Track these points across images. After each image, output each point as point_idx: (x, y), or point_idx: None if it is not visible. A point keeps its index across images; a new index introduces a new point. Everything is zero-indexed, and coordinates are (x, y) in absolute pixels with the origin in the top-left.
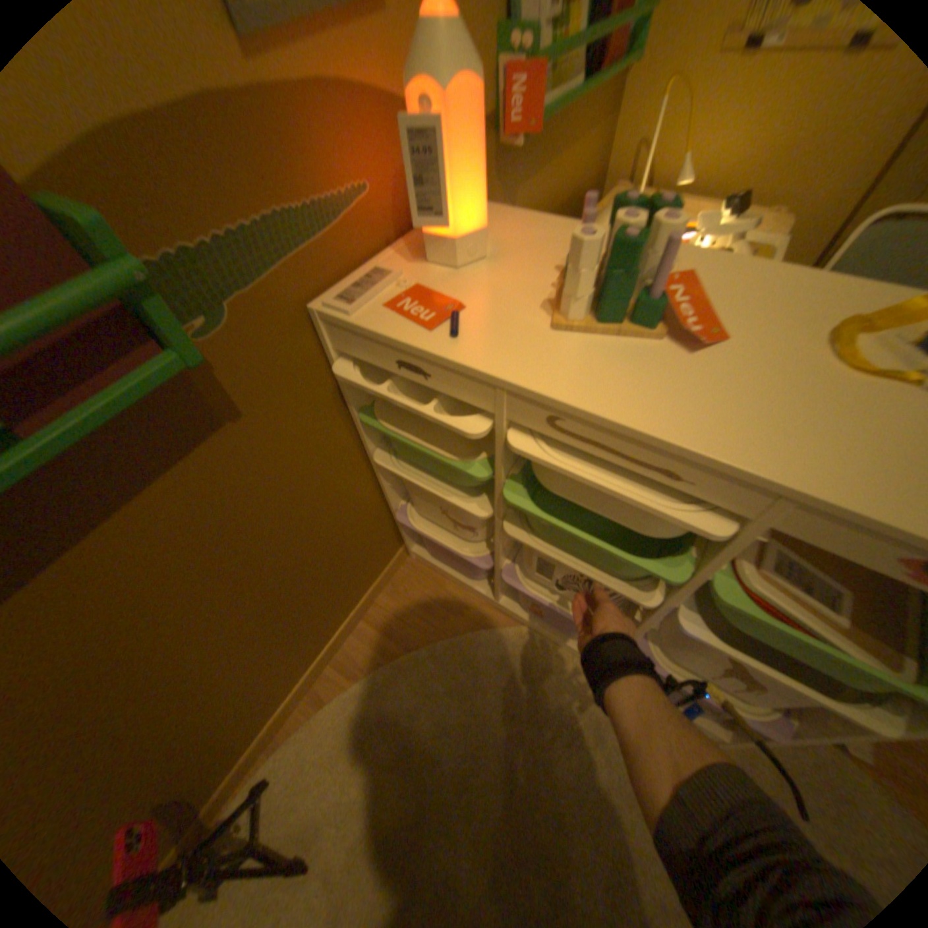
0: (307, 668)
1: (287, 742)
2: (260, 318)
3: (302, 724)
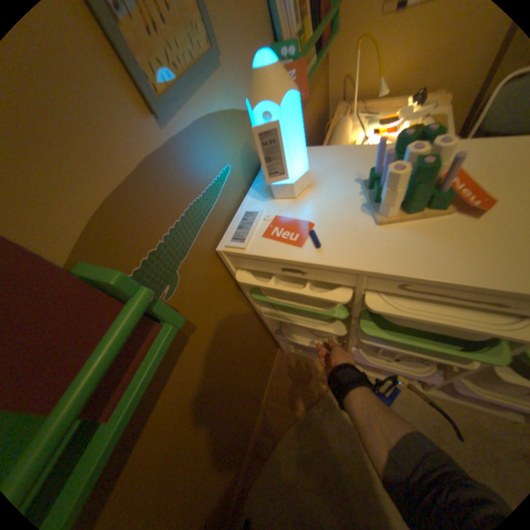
0: (249, 440)
1: (251, 490)
2: (194, 268)
3: (256, 476)
